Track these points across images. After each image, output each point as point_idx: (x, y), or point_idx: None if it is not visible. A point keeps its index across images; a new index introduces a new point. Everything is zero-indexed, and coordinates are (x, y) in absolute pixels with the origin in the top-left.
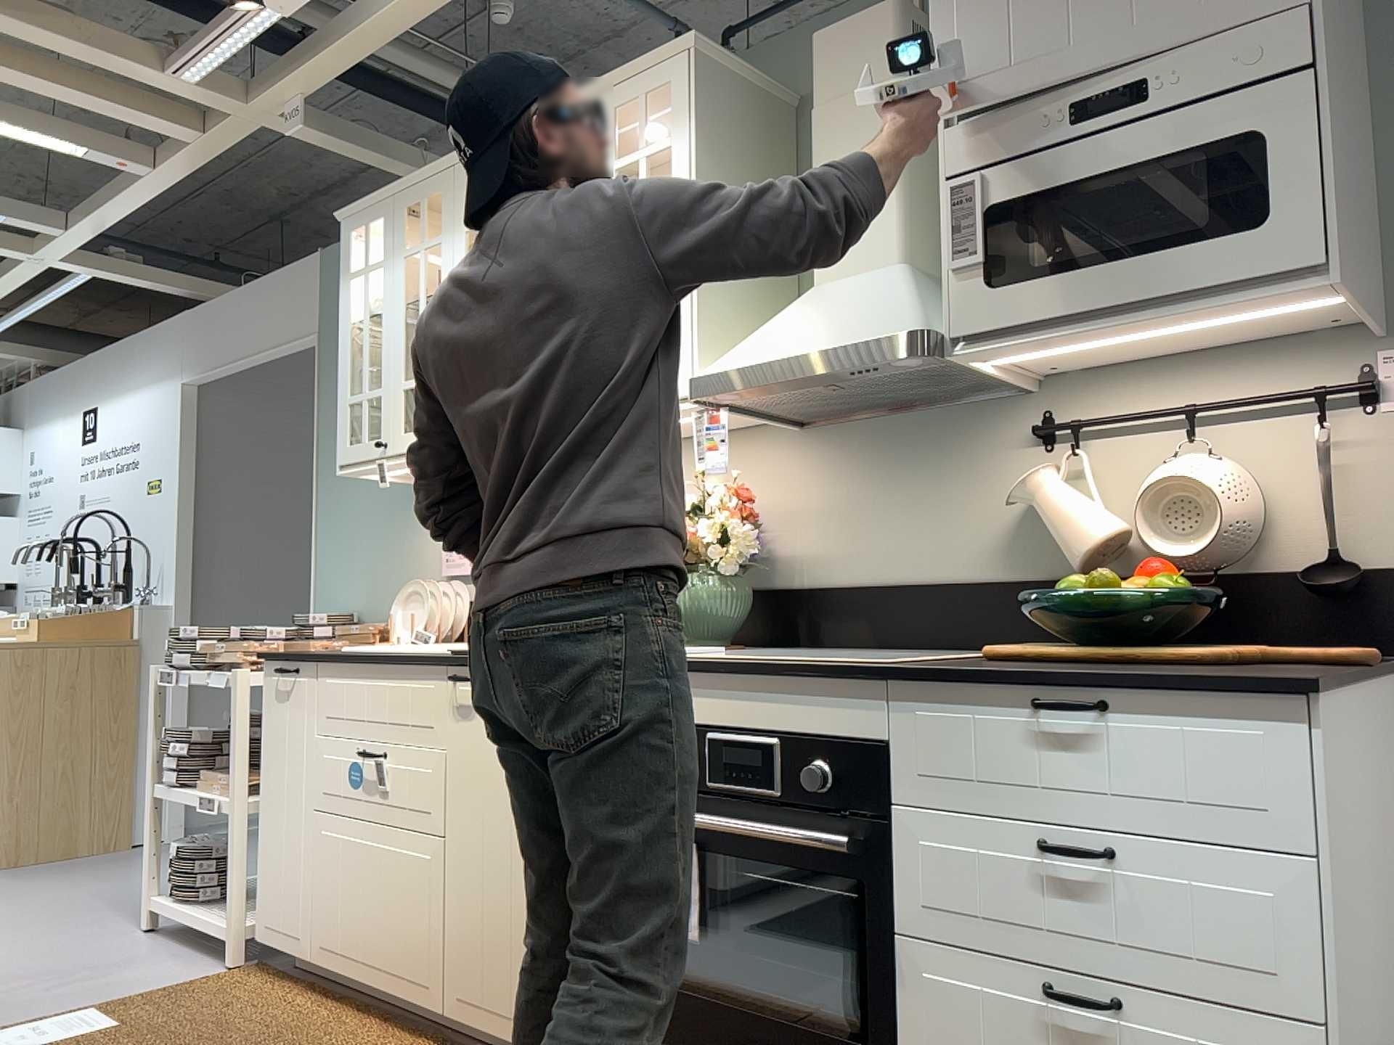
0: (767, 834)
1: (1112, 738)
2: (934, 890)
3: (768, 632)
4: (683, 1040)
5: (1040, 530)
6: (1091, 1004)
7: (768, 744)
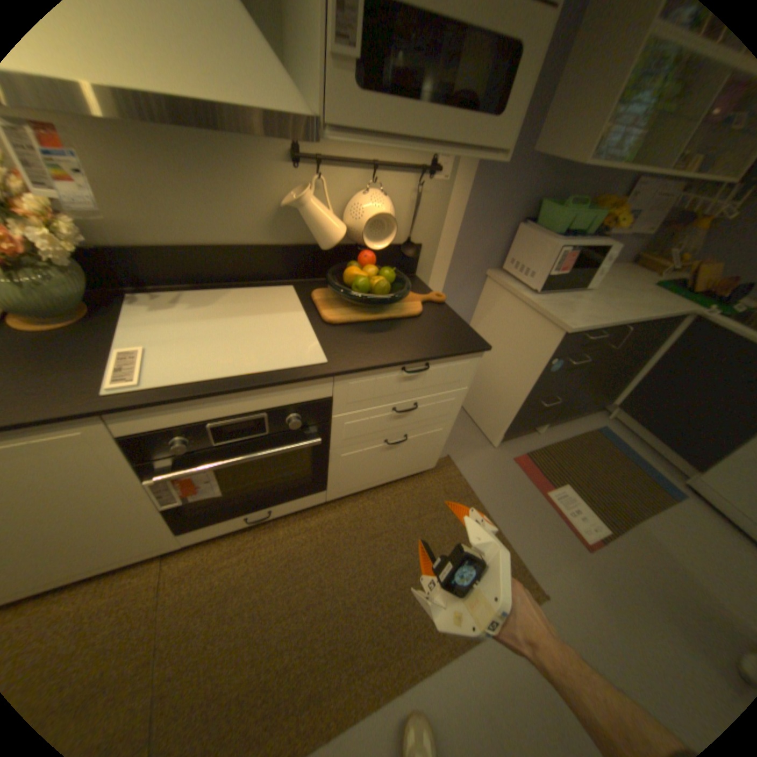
0: (274, 453)
1: (425, 373)
2: (348, 434)
3: (86, 279)
4: (214, 520)
5: (290, 217)
6: (402, 441)
7: (256, 414)
